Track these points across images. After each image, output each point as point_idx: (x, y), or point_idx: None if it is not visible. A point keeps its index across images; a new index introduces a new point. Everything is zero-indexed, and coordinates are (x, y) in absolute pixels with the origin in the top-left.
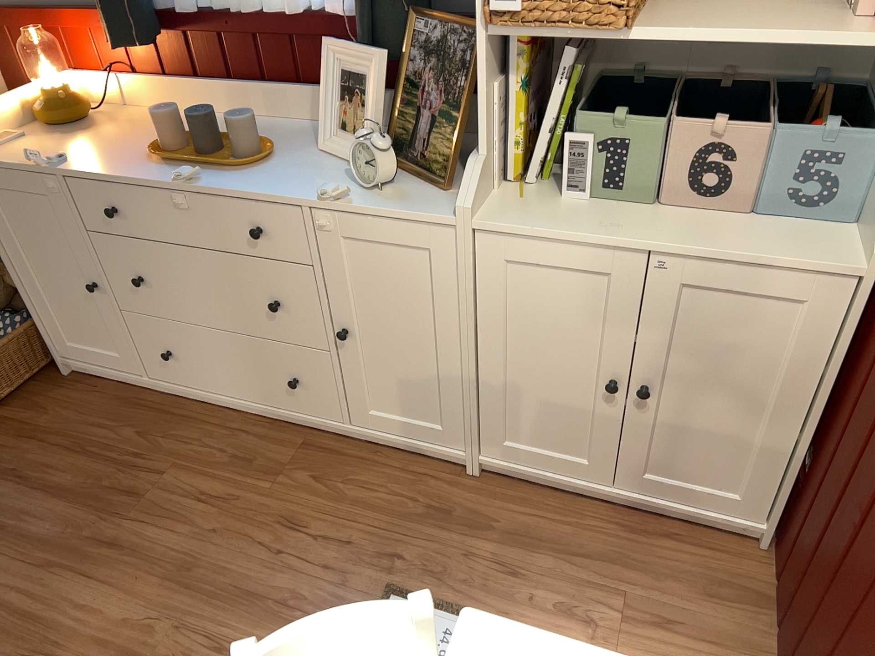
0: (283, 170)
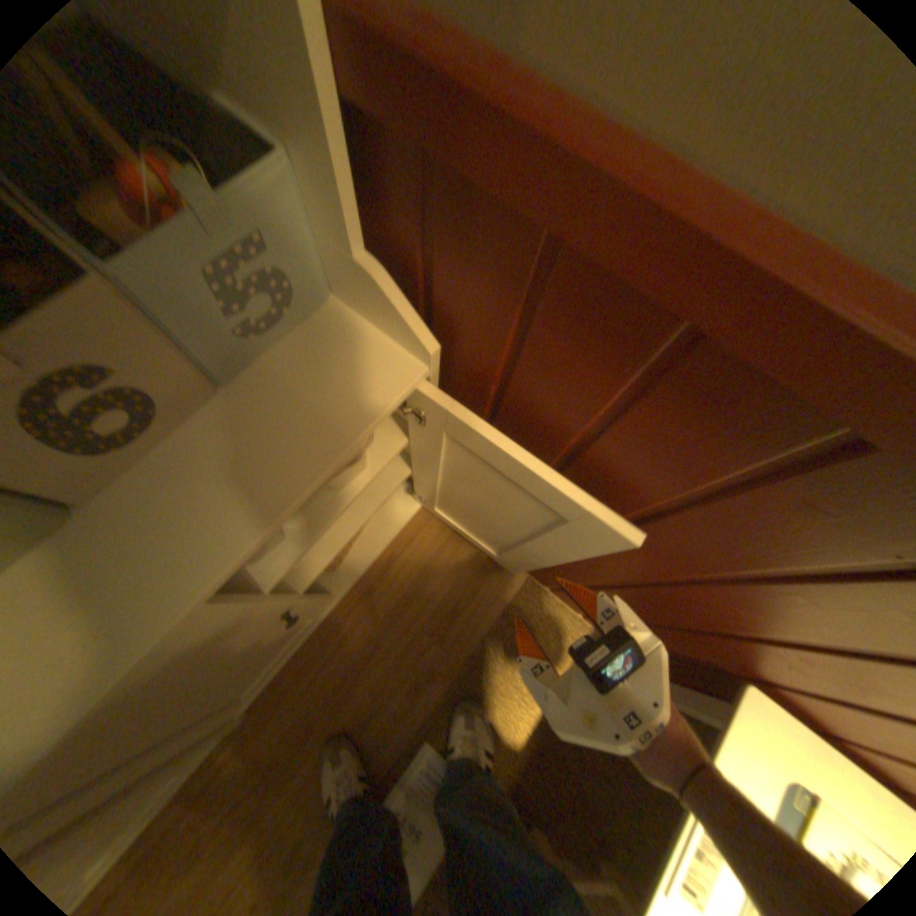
0: None
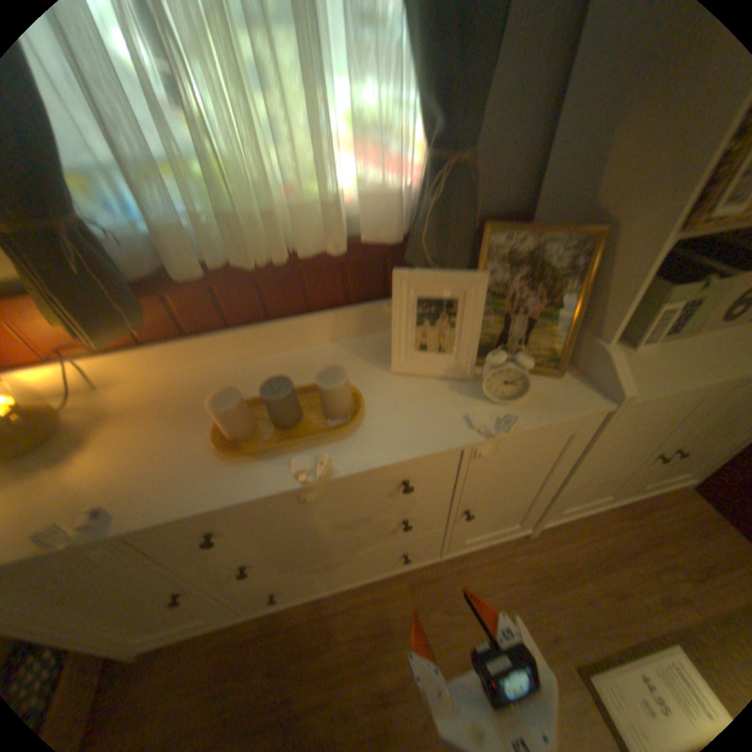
0: (386, 408)
